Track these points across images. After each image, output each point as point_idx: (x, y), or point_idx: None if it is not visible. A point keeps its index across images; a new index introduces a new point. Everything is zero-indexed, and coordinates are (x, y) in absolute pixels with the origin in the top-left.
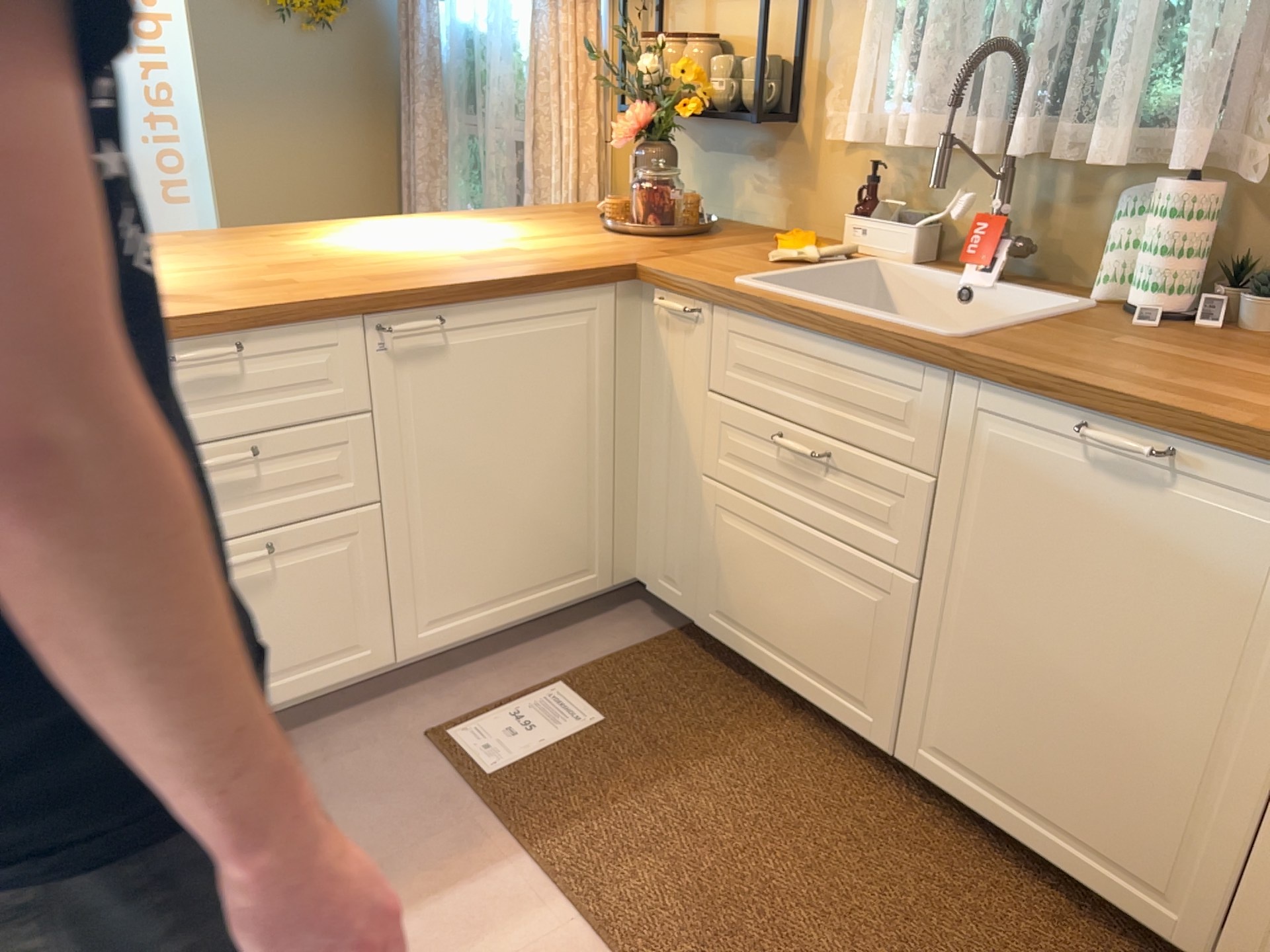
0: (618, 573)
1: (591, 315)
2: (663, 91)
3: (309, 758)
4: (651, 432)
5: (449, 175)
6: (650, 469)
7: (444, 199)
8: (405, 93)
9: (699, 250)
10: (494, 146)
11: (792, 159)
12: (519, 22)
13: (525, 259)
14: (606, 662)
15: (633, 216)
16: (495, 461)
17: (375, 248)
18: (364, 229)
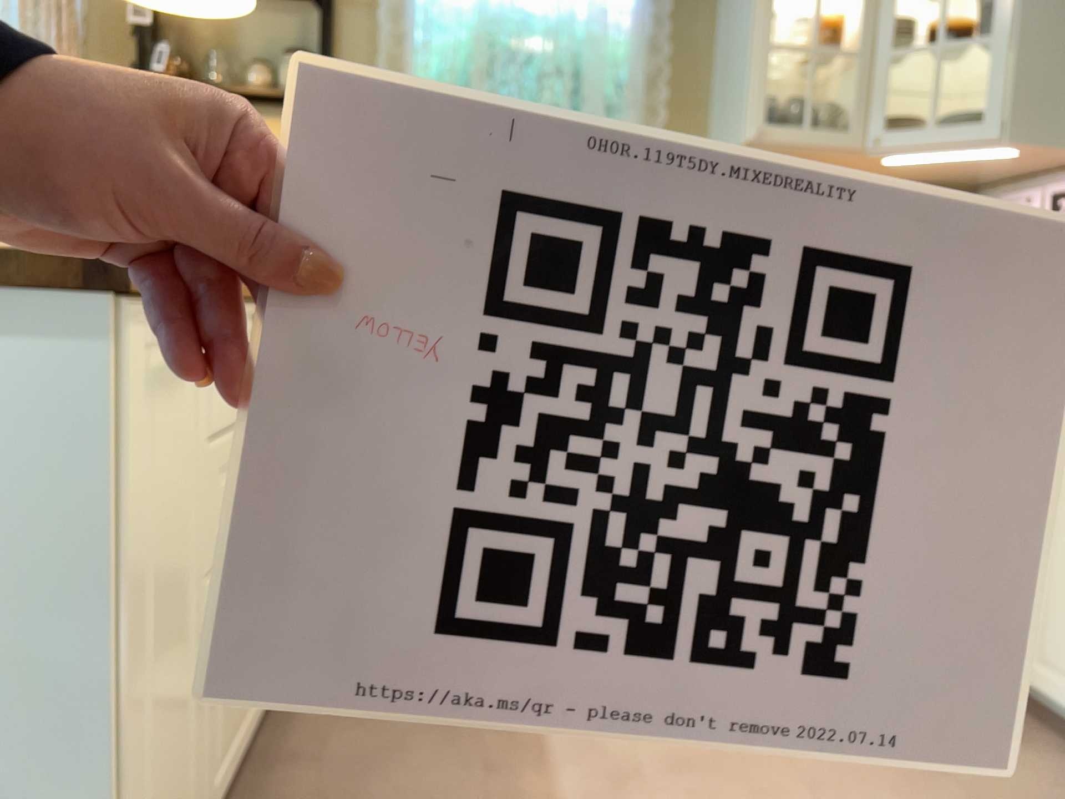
0: None
1: None
2: None
3: (293, 775)
4: None
5: None
6: None
7: None
8: None
9: None
10: None
11: None
12: None
13: None
14: None
15: None
16: None
17: None
18: None
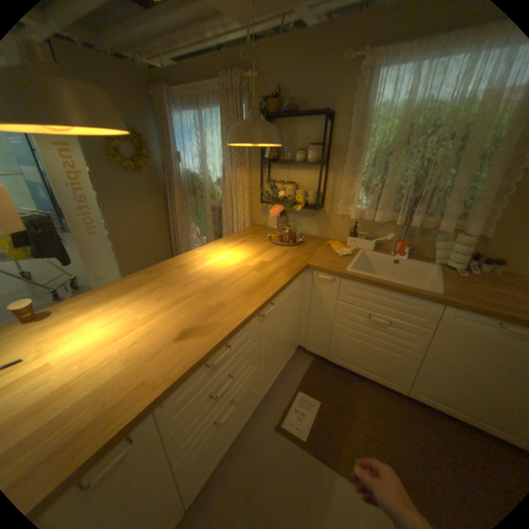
0: (296, 346)
1: (298, 282)
2: (286, 200)
3: (245, 458)
4: (308, 308)
5: (187, 215)
6: (307, 318)
7: (186, 222)
8: (168, 191)
9: (313, 252)
10: (208, 209)
11: (321, 217)
12: (211, 171)
13: (275, 268)
14: (306, 378)
15: (283, 240)
16: (279, 336)
17: (220, 270)
18: (201, 256)
